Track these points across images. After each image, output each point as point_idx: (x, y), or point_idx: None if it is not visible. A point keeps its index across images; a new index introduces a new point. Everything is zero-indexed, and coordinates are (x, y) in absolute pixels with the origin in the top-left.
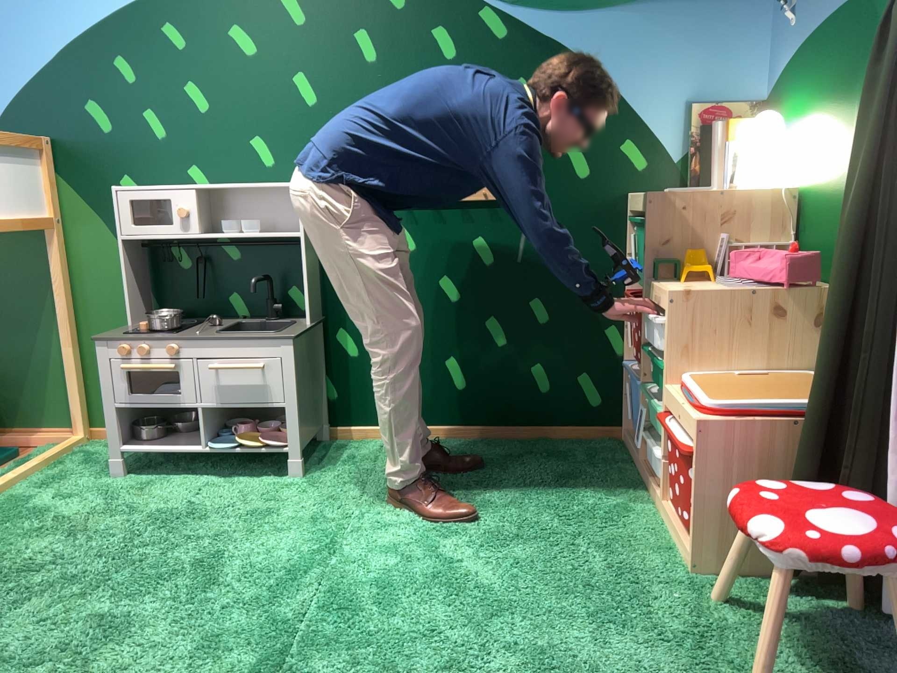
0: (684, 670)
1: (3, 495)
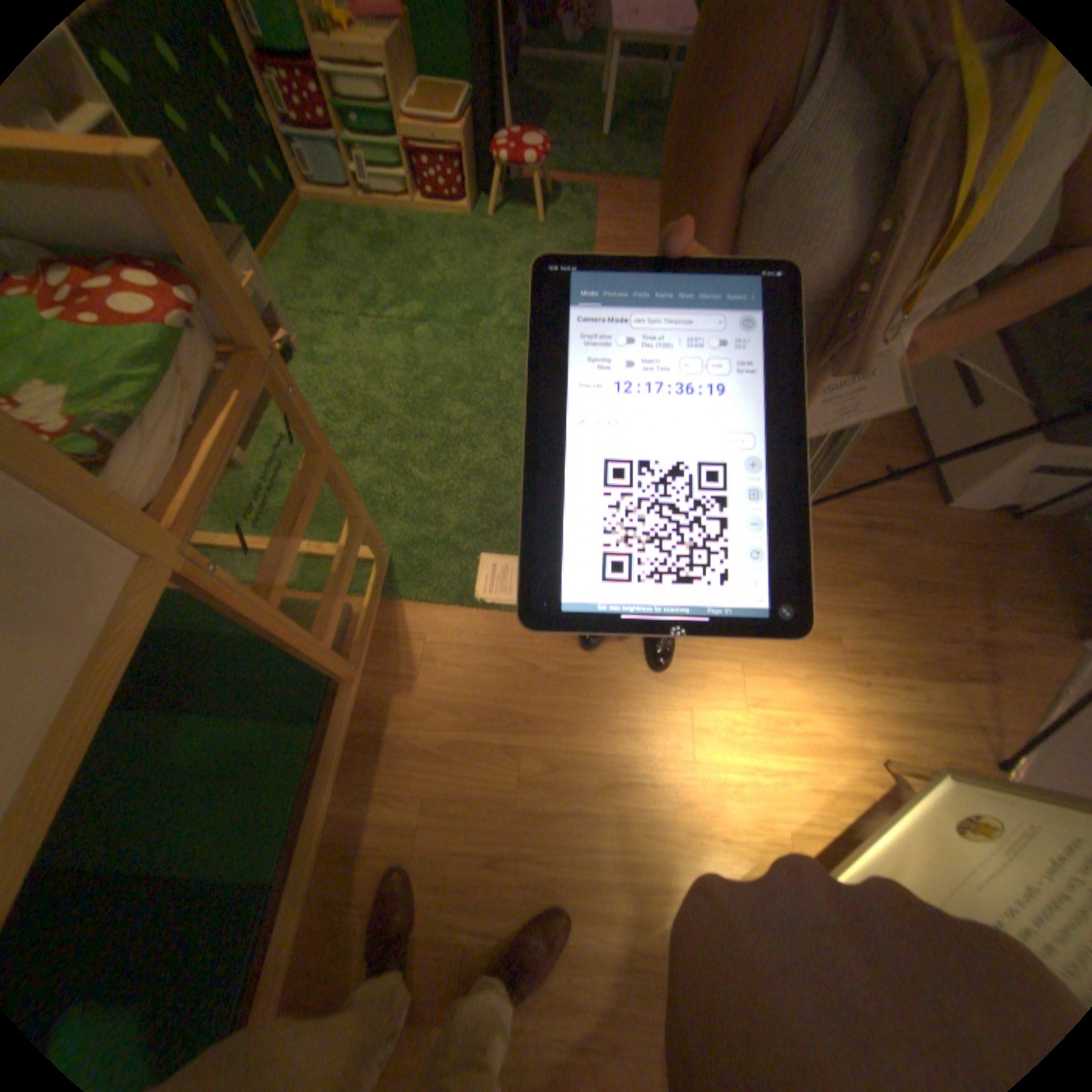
0: (527, 233)
1: (250, 535)
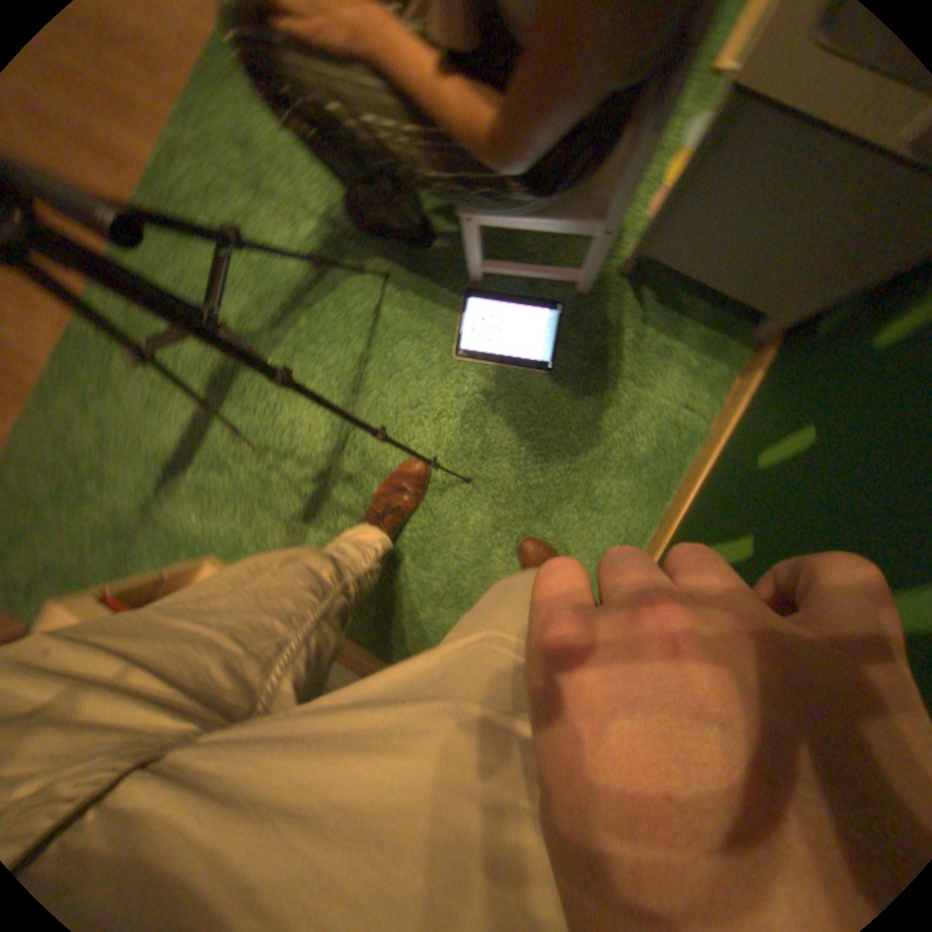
0: (126, 459)
1: None
